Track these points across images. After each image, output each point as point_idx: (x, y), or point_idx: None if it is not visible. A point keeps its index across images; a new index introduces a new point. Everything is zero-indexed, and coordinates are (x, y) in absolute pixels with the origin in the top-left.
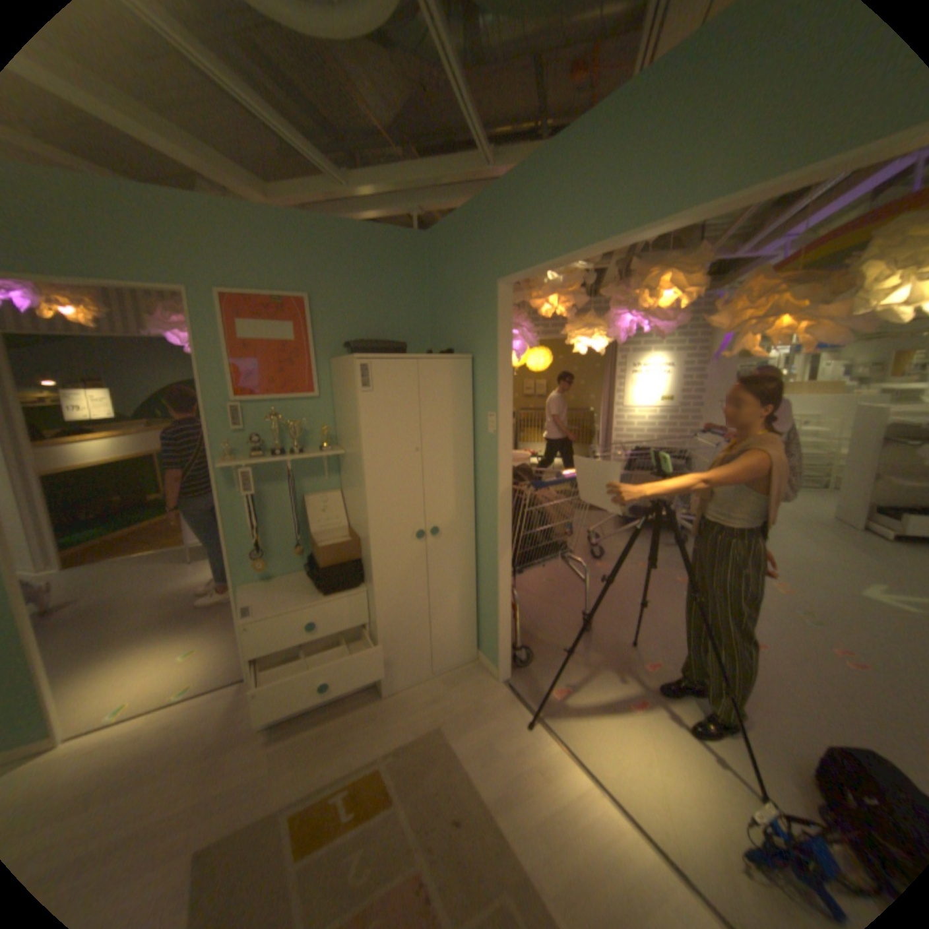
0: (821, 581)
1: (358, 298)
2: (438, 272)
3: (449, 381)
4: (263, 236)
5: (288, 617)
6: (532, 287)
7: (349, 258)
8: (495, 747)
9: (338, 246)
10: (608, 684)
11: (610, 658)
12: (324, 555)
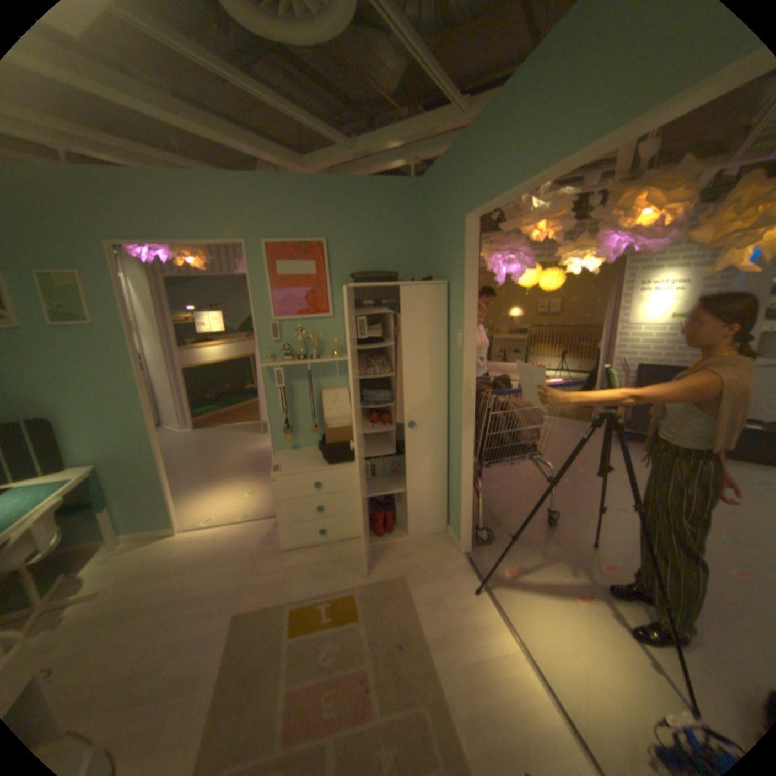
0: None
1: (364, 238)
2: (428, 211)
3: (425, 302)
4: (294, 198)
5: (303, 475)
6: (522, 215)
7: (356, 207)
8: (444, 600)
9: (348, 199)
10: (559, 574)
11: (567, 553)
12: (329, 434)
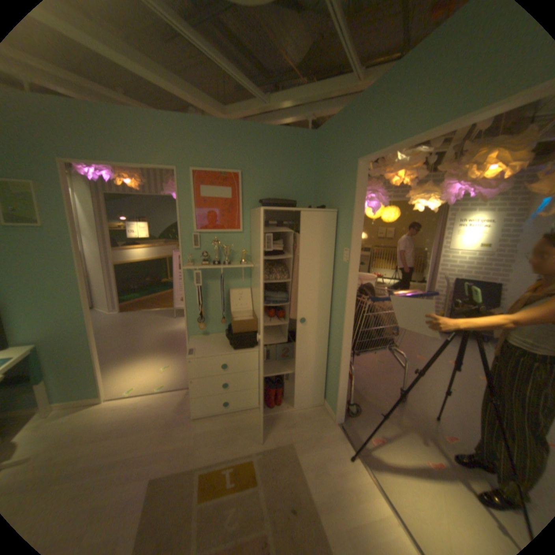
0: None
1: (270, 173)
2: (321, 155)
3: (320, 225)
4: (218, 136)
5: (213, 358)
6: (387, 164)
7: (266, 148)
8: (327, 466)
9: (260, 141)
10: (414, 443)
11: (418, 425)
12: (235, 325)
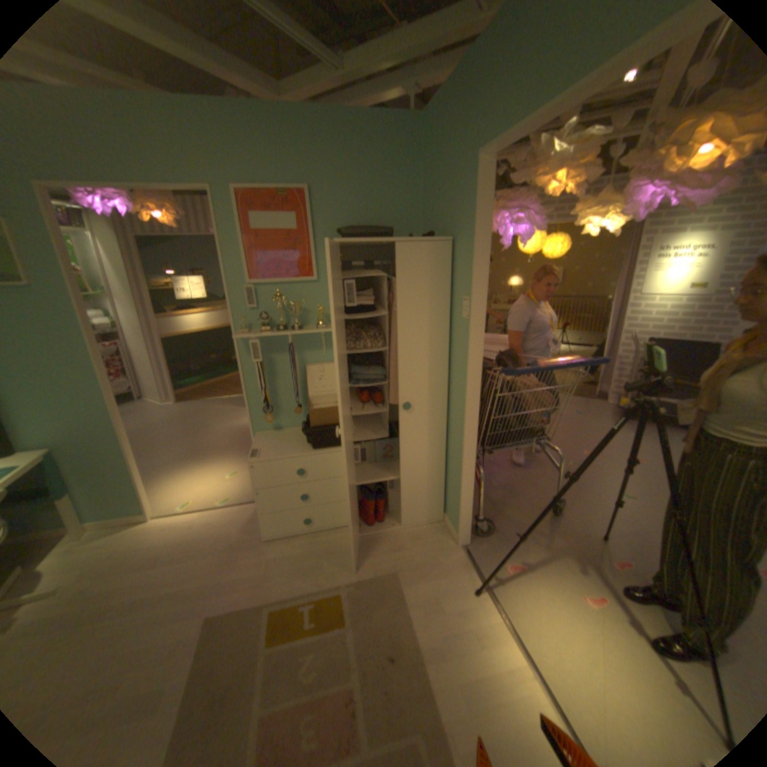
0: None
1: (353, 186)
2: (430, 152)
3: (426, 264)
4: (269, 132)
5: (284, 462)
6: (538, 162)
7: (345, 146)
8: (441, 602)
9: (335, 135)
10: (567, 572)
11: (575, 547)
12: (313, 416)
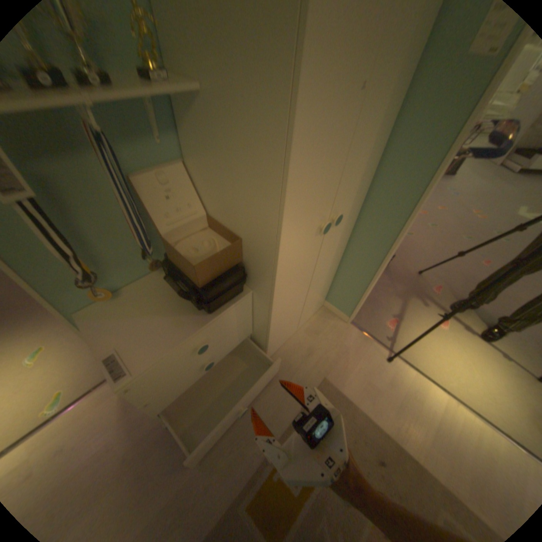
0: (494, 206)
1: None
2: None
3: None
4: None
5: (176, 352)
6: None
7: None
8: (373, 383)
9: None
10: (418, 309)
11: (409, 286)
12: (202, 271)
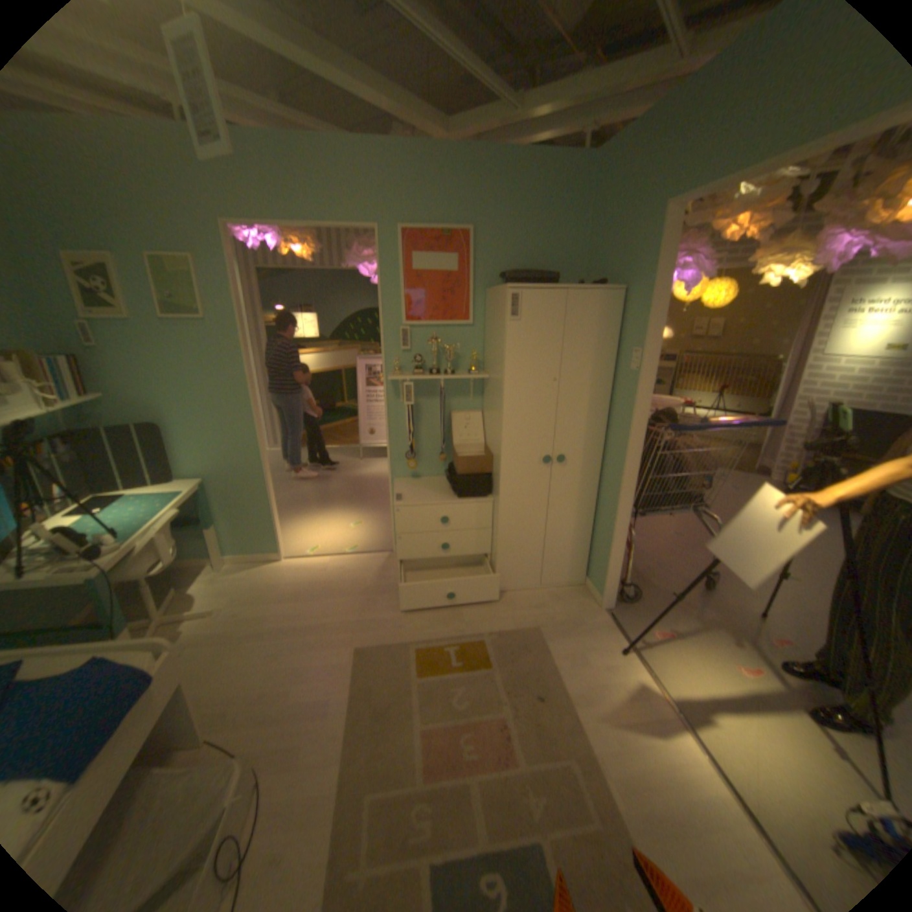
0: None
1: (518, 228)
2: (603, 194)
3: (596, 312)
4: (440, 172)
5: (429, 508)
6: (718, 203)
7: (513, 186)
8: (586, 657)
9: (505, 175)
10: (720, 643)
11: (729, 621)
12: (461, 464)
